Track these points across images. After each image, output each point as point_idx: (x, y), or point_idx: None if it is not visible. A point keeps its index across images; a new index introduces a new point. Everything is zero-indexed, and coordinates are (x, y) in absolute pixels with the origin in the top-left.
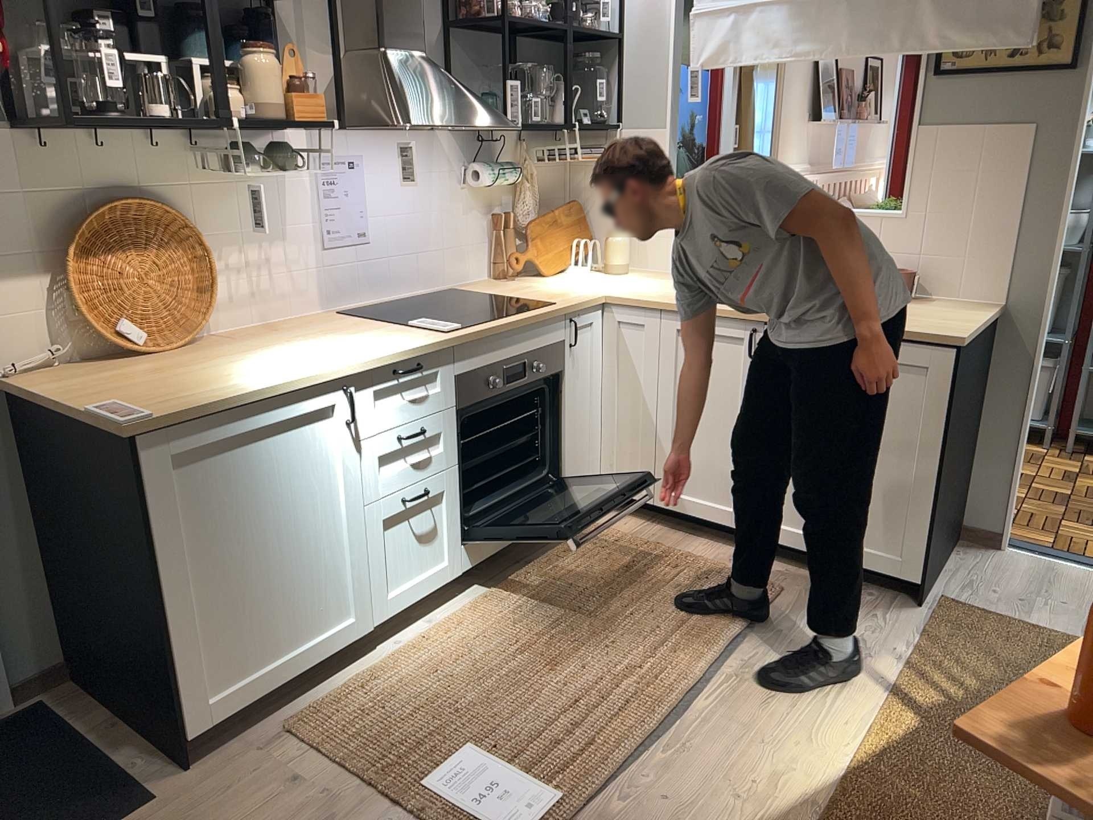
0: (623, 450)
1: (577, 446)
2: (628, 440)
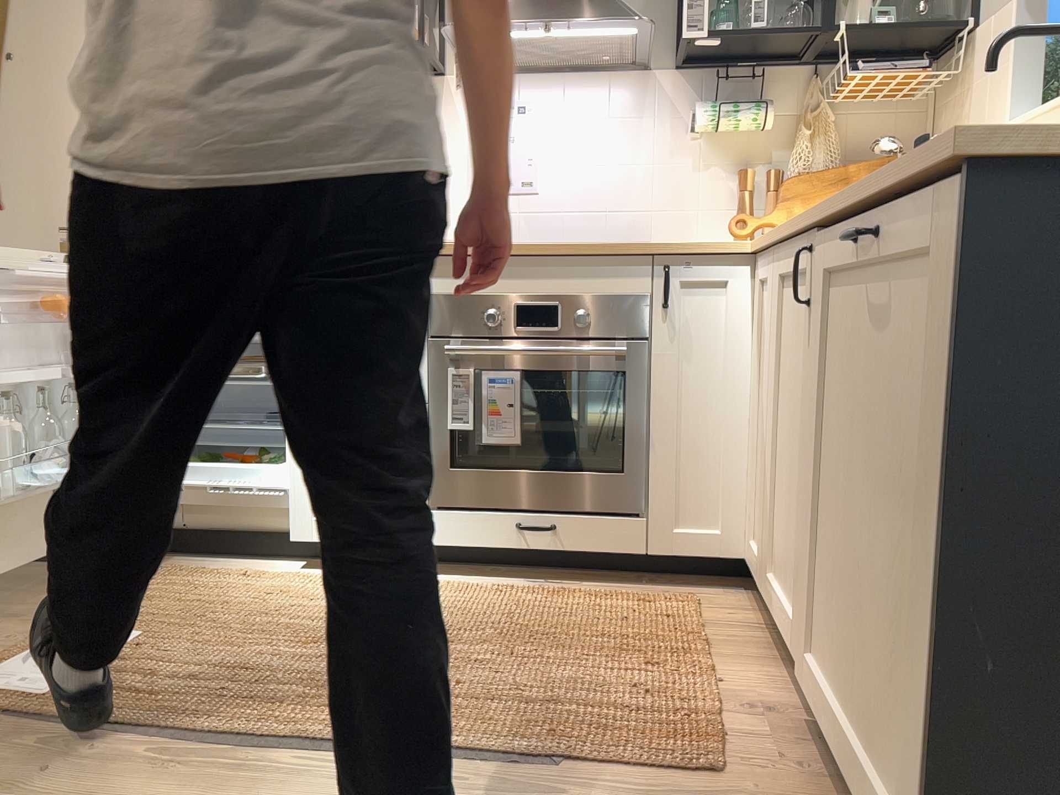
0: (759, 496)
1: (684, 467)
2: (762, 479)
